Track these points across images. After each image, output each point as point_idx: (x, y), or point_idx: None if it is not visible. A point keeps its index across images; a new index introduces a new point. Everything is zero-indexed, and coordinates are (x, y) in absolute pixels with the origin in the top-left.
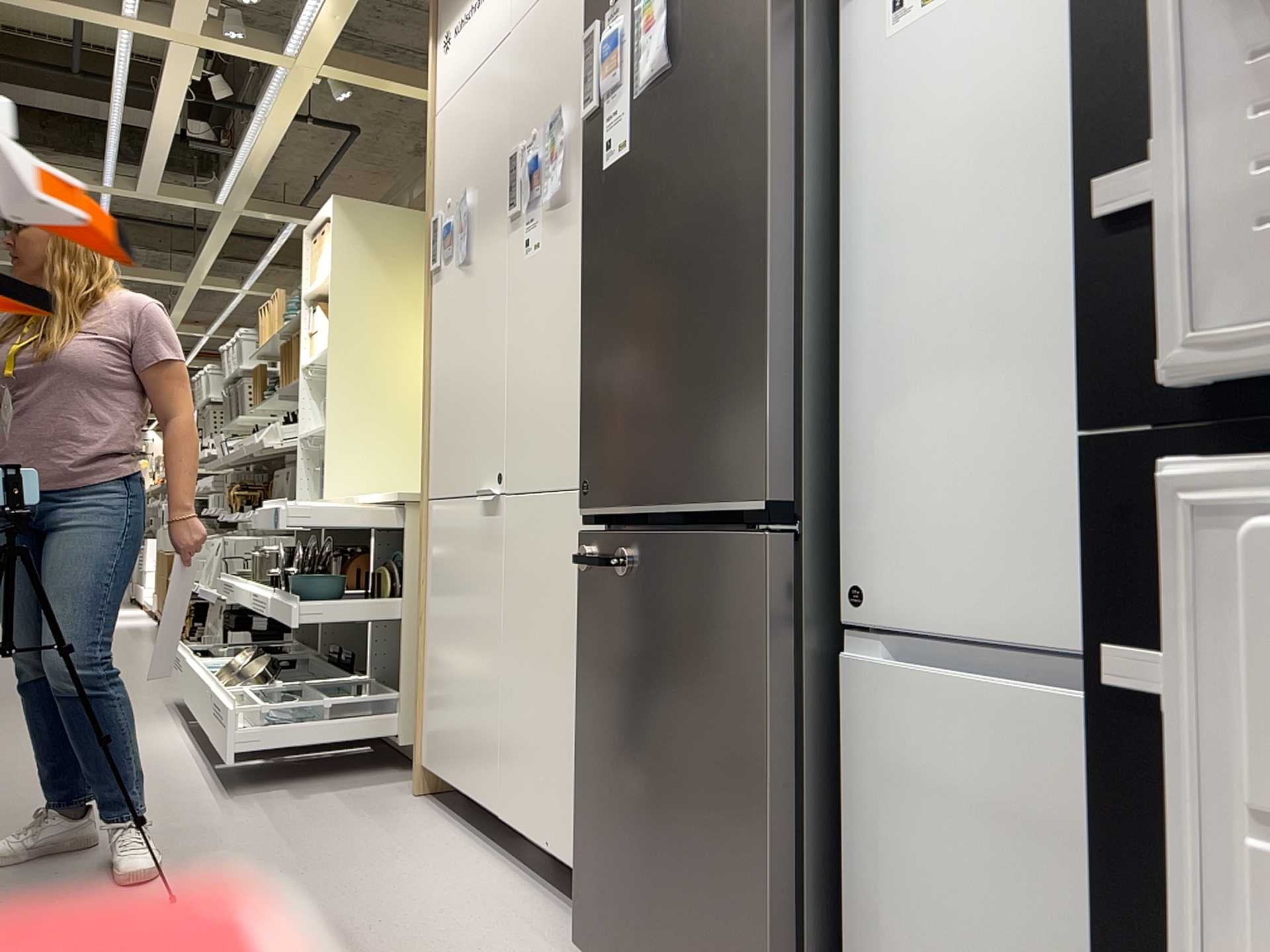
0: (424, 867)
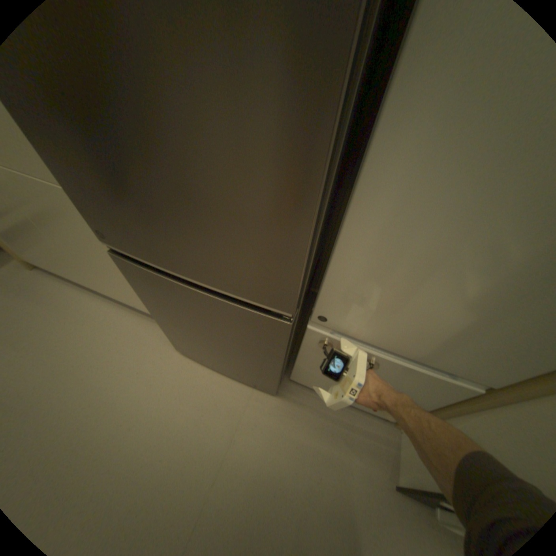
0: (77, 320)
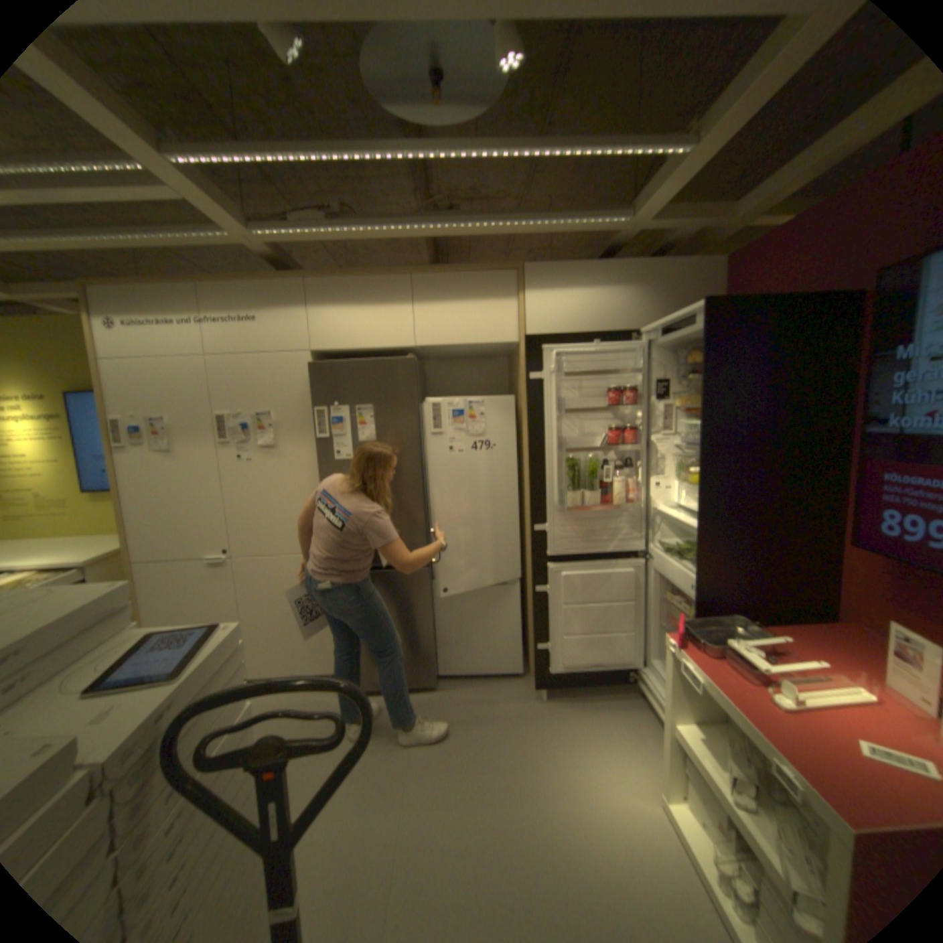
0: None
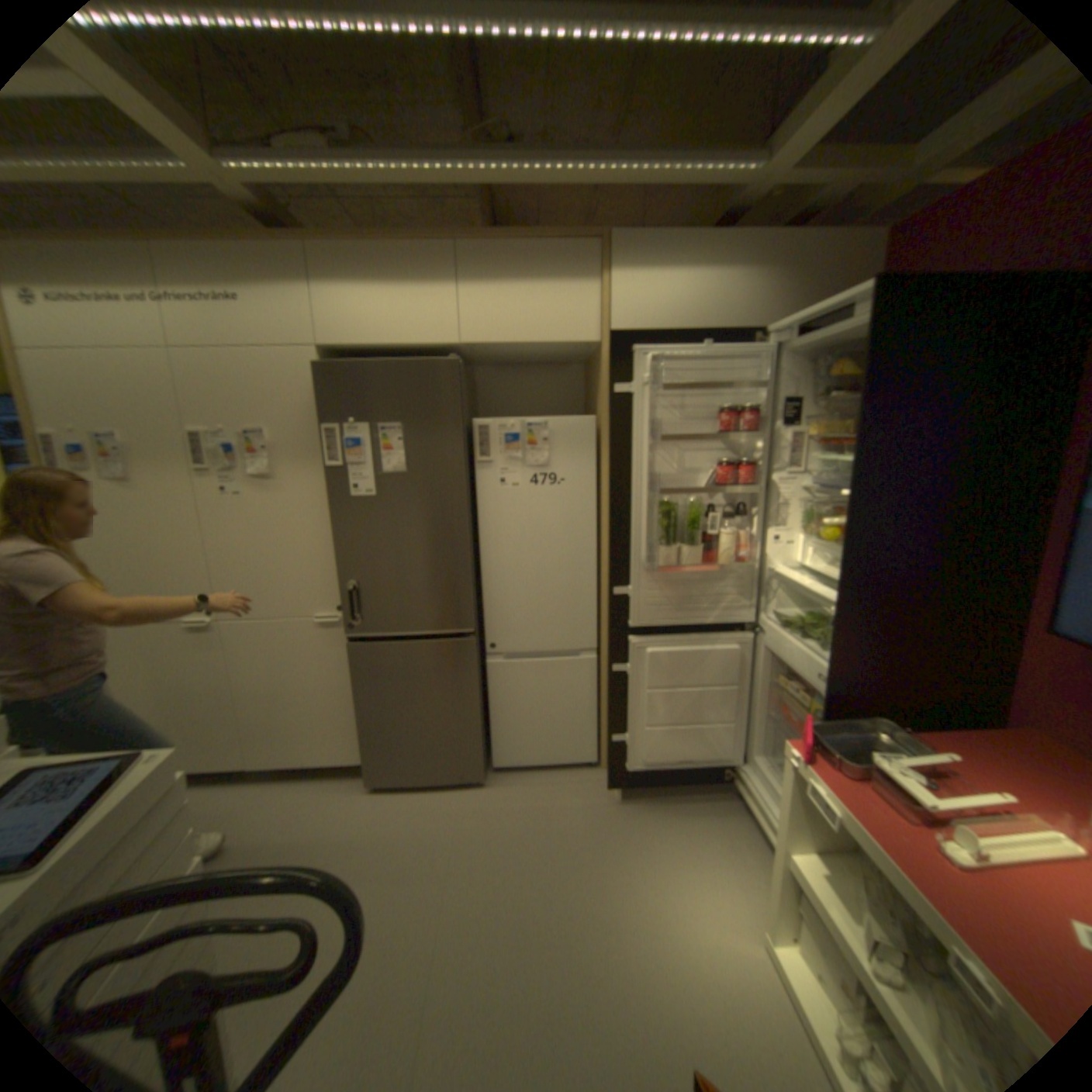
0: (222, 812)
